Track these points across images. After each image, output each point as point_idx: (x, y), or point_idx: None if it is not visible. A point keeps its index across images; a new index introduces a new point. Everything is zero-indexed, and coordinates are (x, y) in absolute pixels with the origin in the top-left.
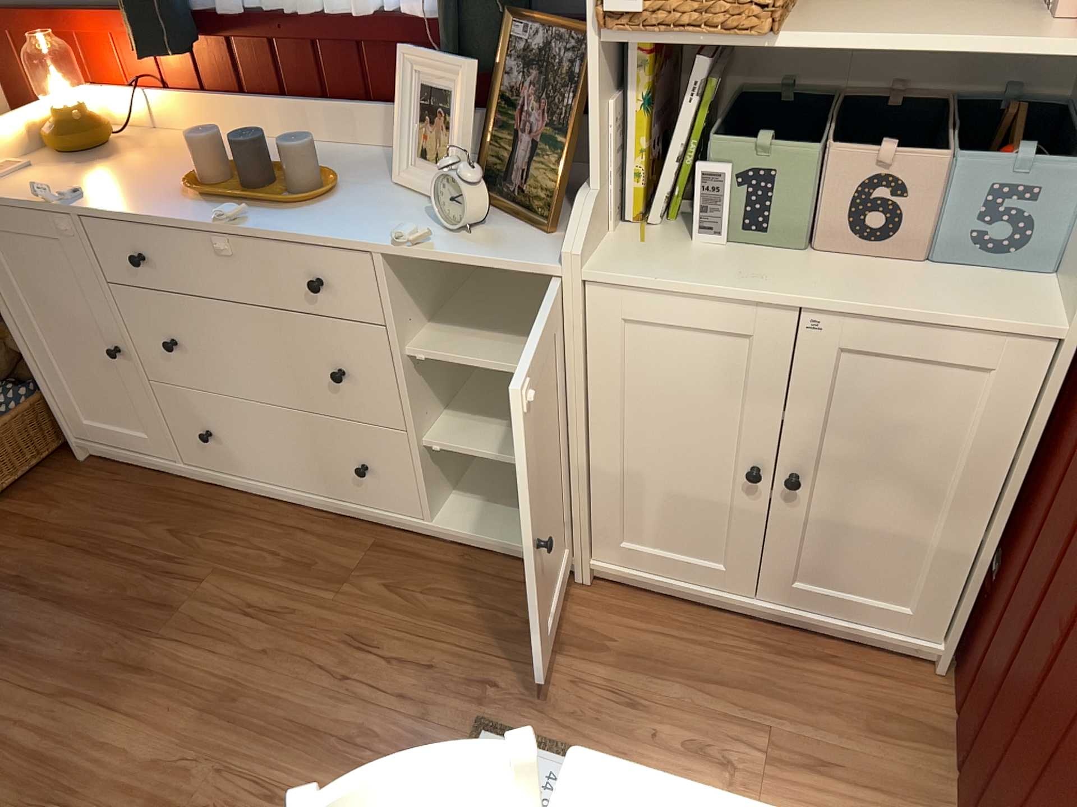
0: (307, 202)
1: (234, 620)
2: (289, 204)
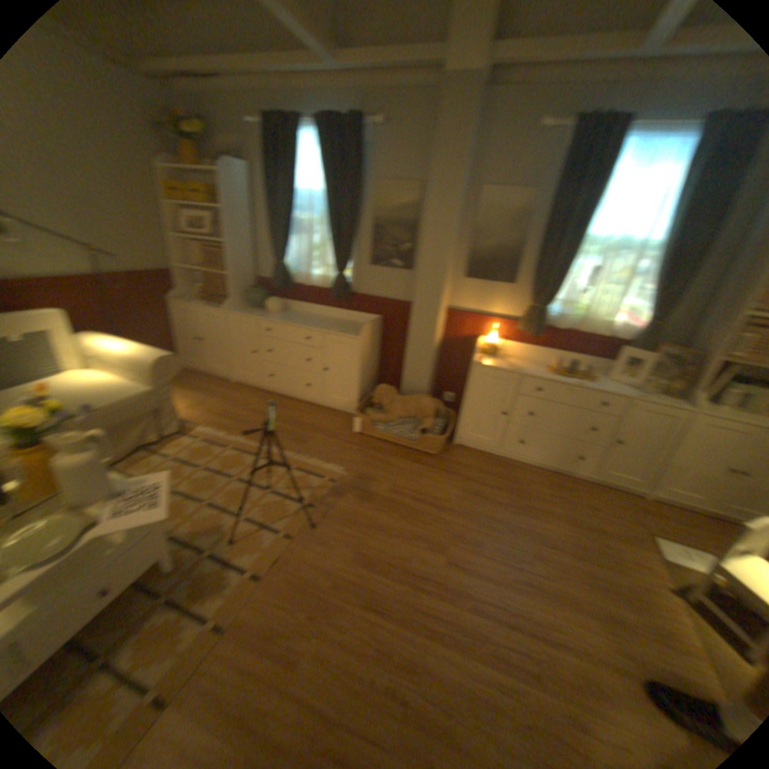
0: (595, 380)
1: (550, 499)
2: (590, 380)
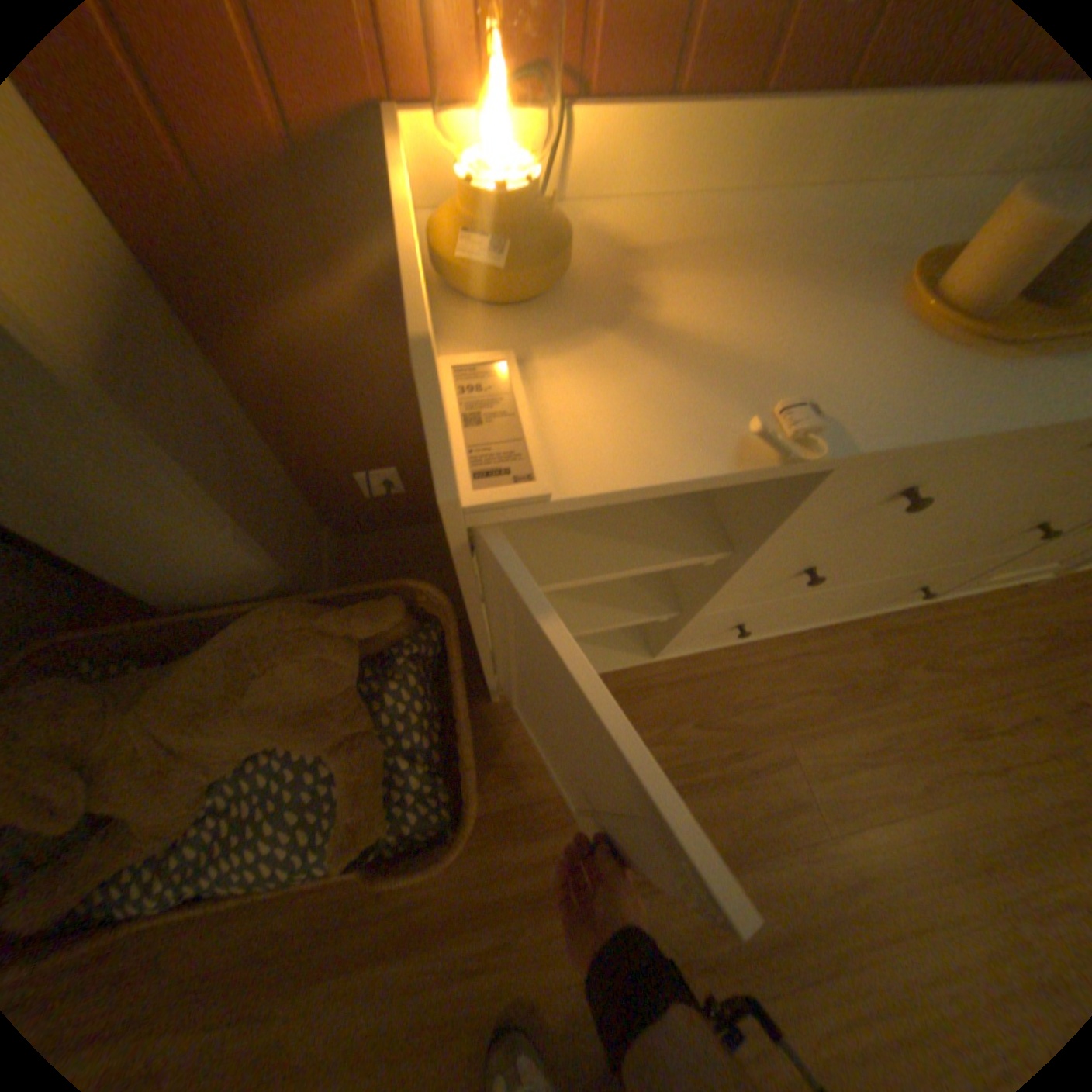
0: None
1: (871, 786)
2: None
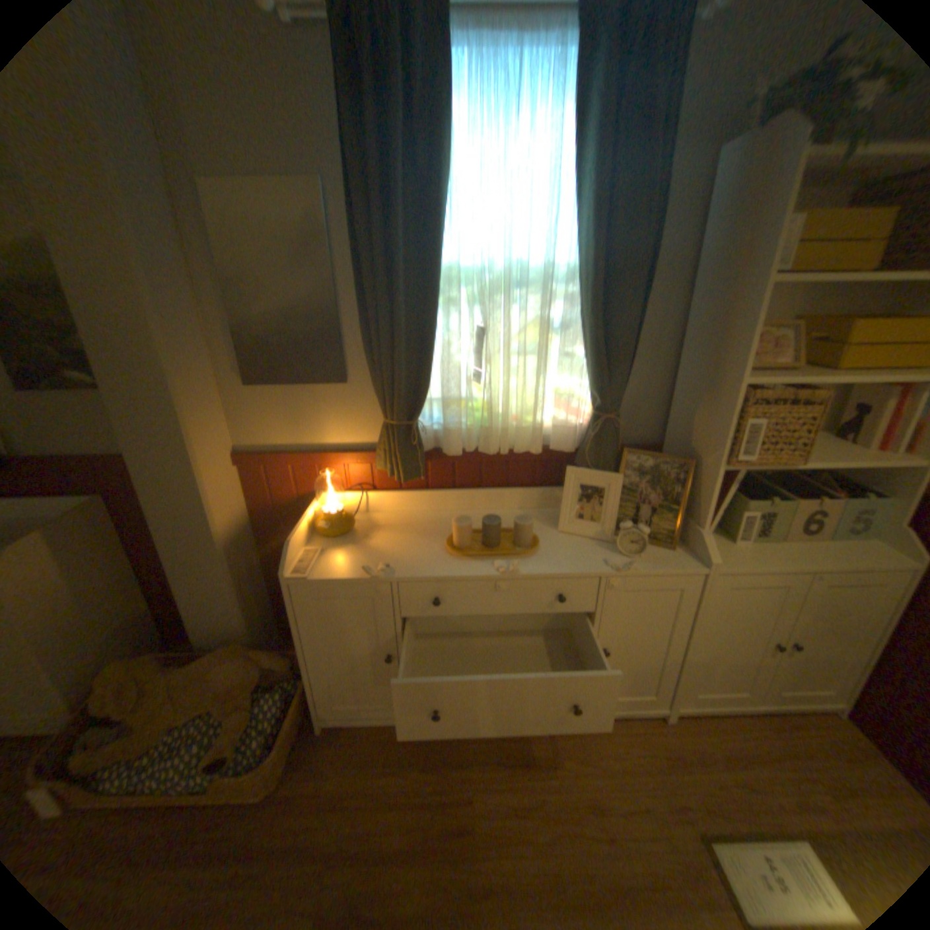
0: (535, 549)
1: (513, 830)
2: (526, 552)
